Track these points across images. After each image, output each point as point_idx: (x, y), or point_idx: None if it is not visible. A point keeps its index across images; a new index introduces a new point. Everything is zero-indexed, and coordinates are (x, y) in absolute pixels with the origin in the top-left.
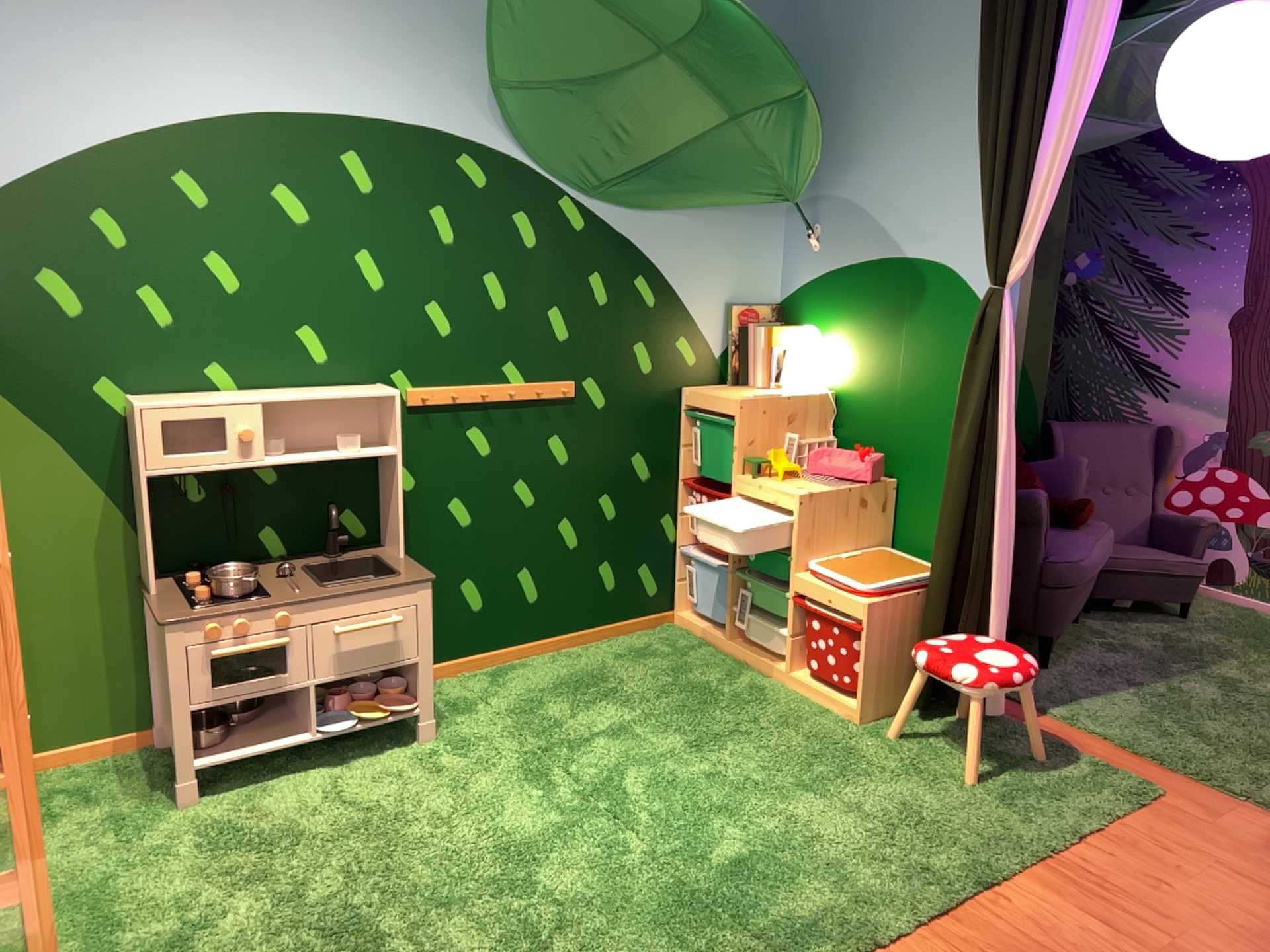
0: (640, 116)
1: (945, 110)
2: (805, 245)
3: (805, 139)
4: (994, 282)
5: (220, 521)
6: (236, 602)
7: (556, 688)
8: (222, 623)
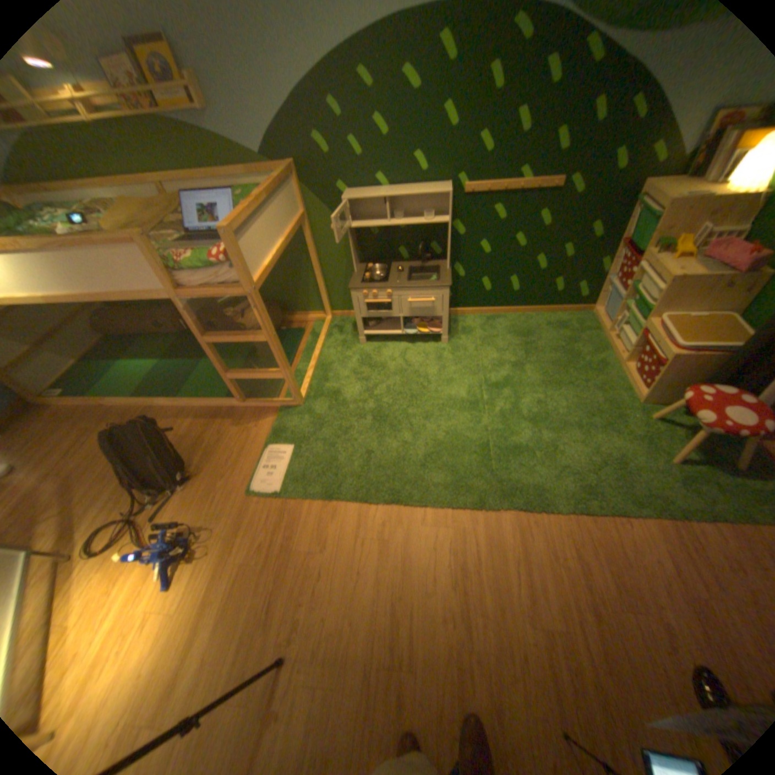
0: None
1: None
2: None
3: None
4: None
5: (383, 243)
6: (375, 283)
7: (509, 333)
8: (367, 292)
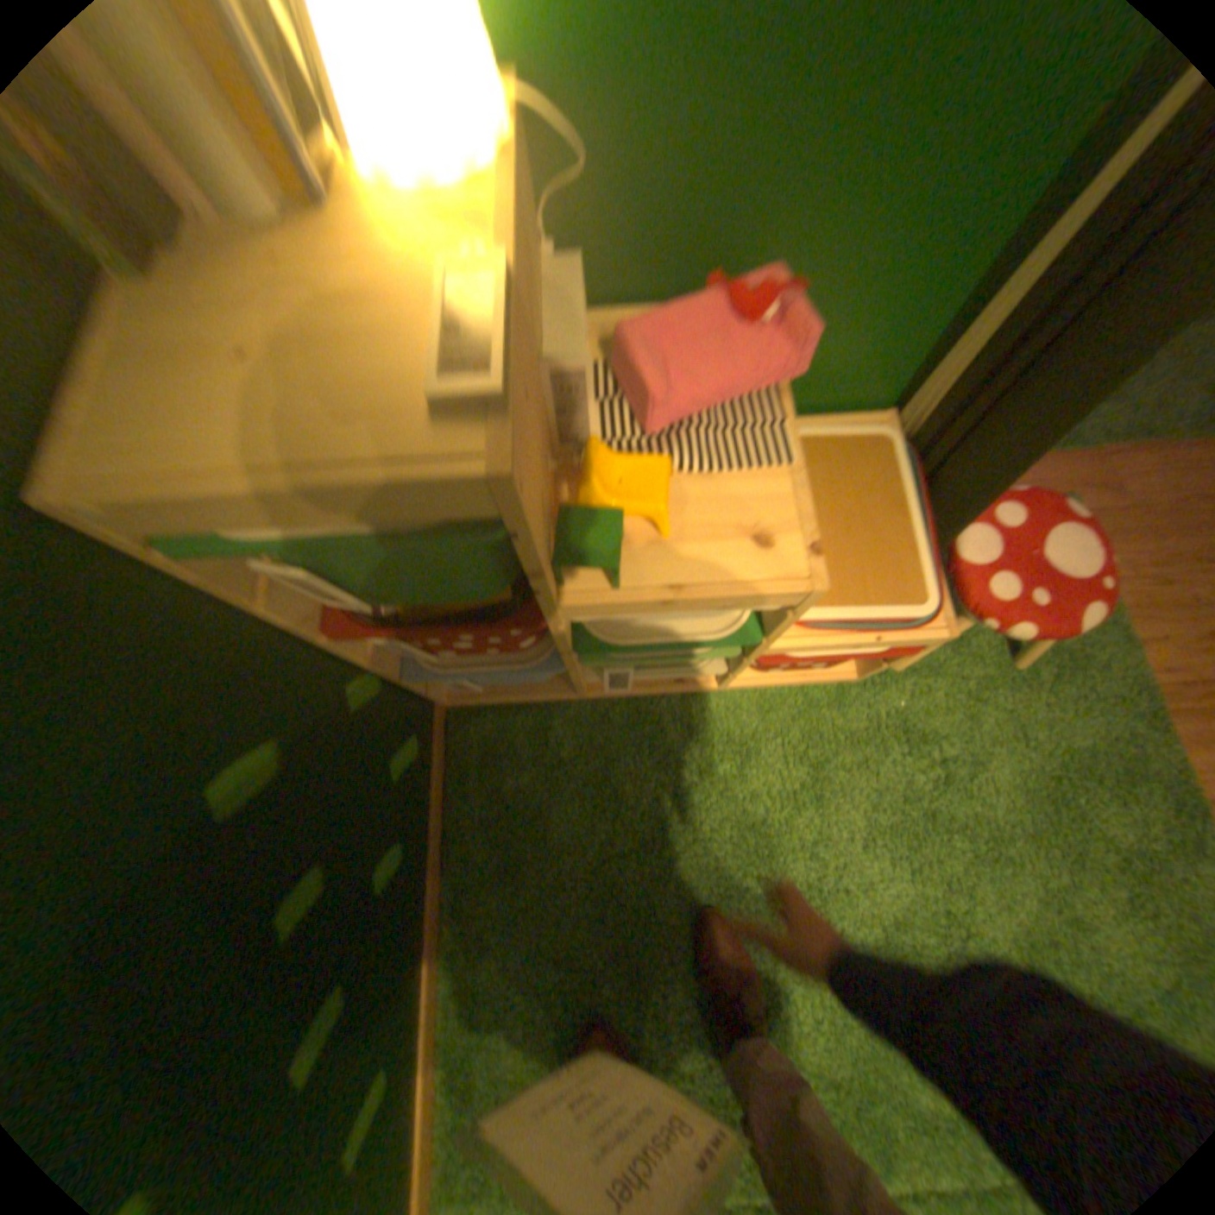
0: None
1: None
2: None
3: None
4: None
5: None
6: None
7: (562, 1045)
8: None
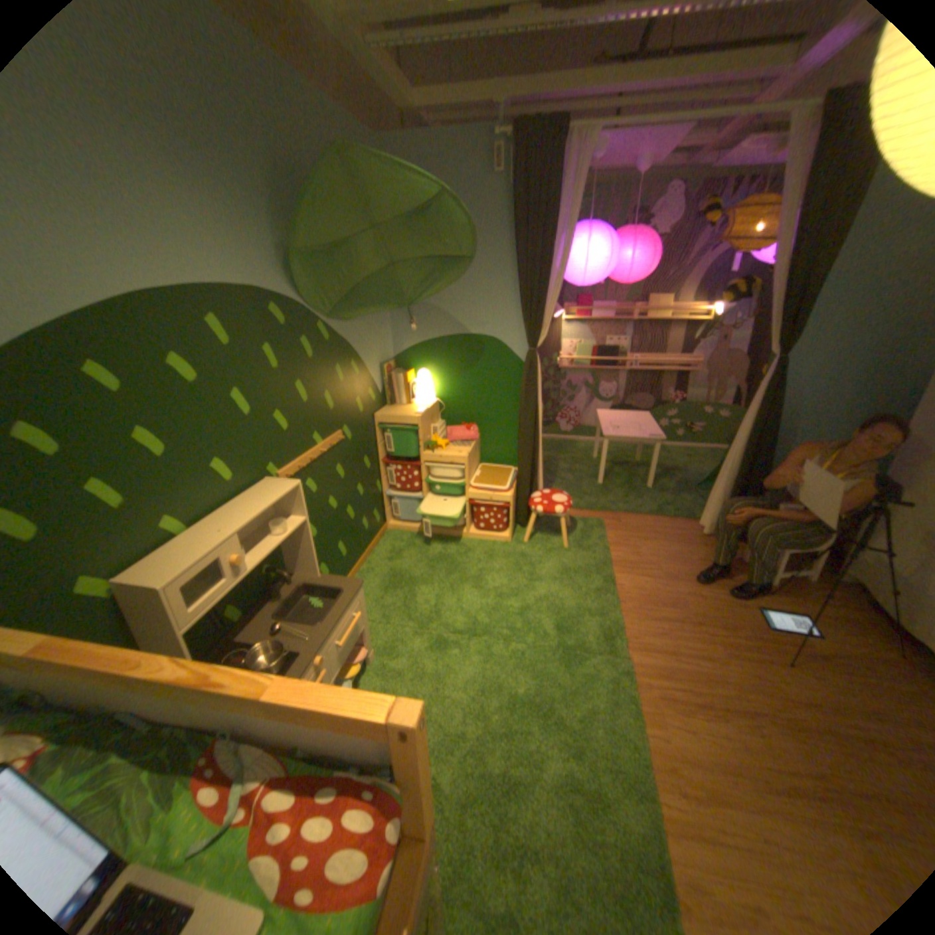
0: (350, 267)
1: (486, 263)
2: (406, 329)
3: (441, 281)
4: (532, 348)
5: (200, 624)
6: (282, 672)
7: (384, 592)
8: None
